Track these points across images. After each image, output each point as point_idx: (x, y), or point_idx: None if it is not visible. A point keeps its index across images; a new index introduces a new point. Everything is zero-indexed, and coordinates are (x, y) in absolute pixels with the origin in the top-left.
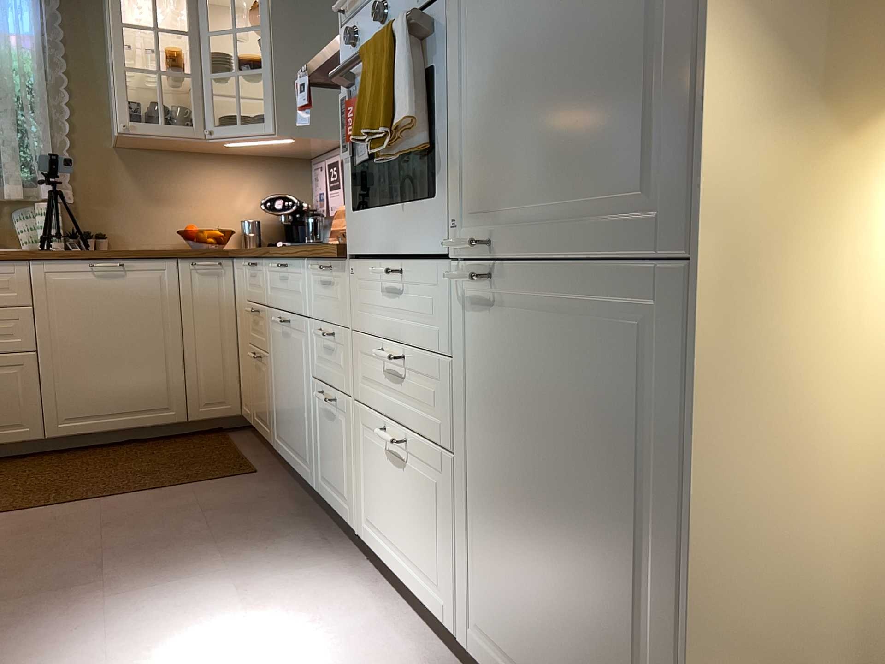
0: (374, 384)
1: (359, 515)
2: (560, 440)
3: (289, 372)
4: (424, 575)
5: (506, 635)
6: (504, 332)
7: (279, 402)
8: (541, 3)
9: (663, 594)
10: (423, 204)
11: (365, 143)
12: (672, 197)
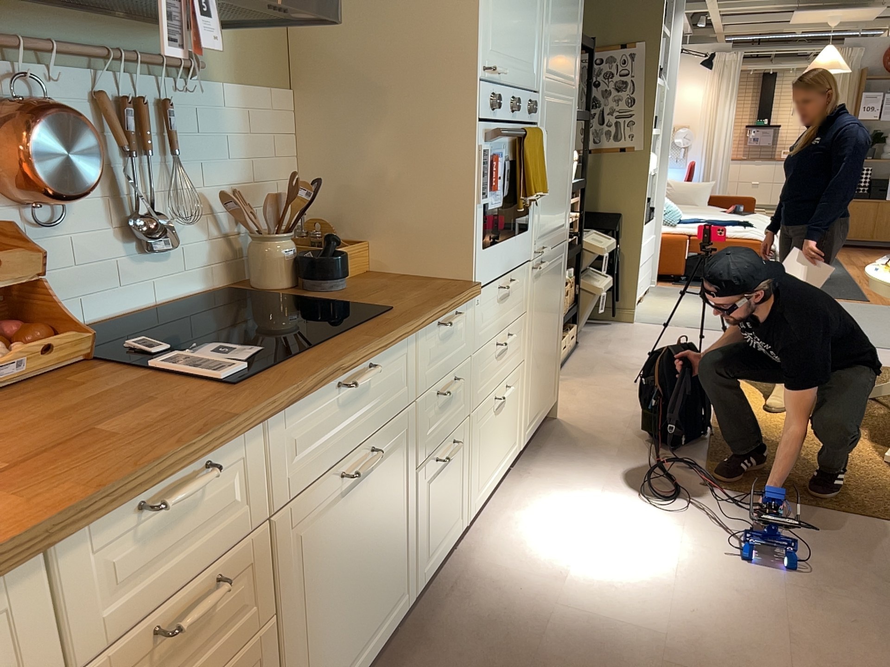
0: (487, 375)
1: (469, 501)
2: (548, 309)
3: (366, 529)
4: (508, 447)
5: (534, 406)
6: (541, 283)
7: (324, 636)
8: (554, 157)
9: (557, 330)
10: (521, 235)
11: (499, 195)
12: (564, 224)
